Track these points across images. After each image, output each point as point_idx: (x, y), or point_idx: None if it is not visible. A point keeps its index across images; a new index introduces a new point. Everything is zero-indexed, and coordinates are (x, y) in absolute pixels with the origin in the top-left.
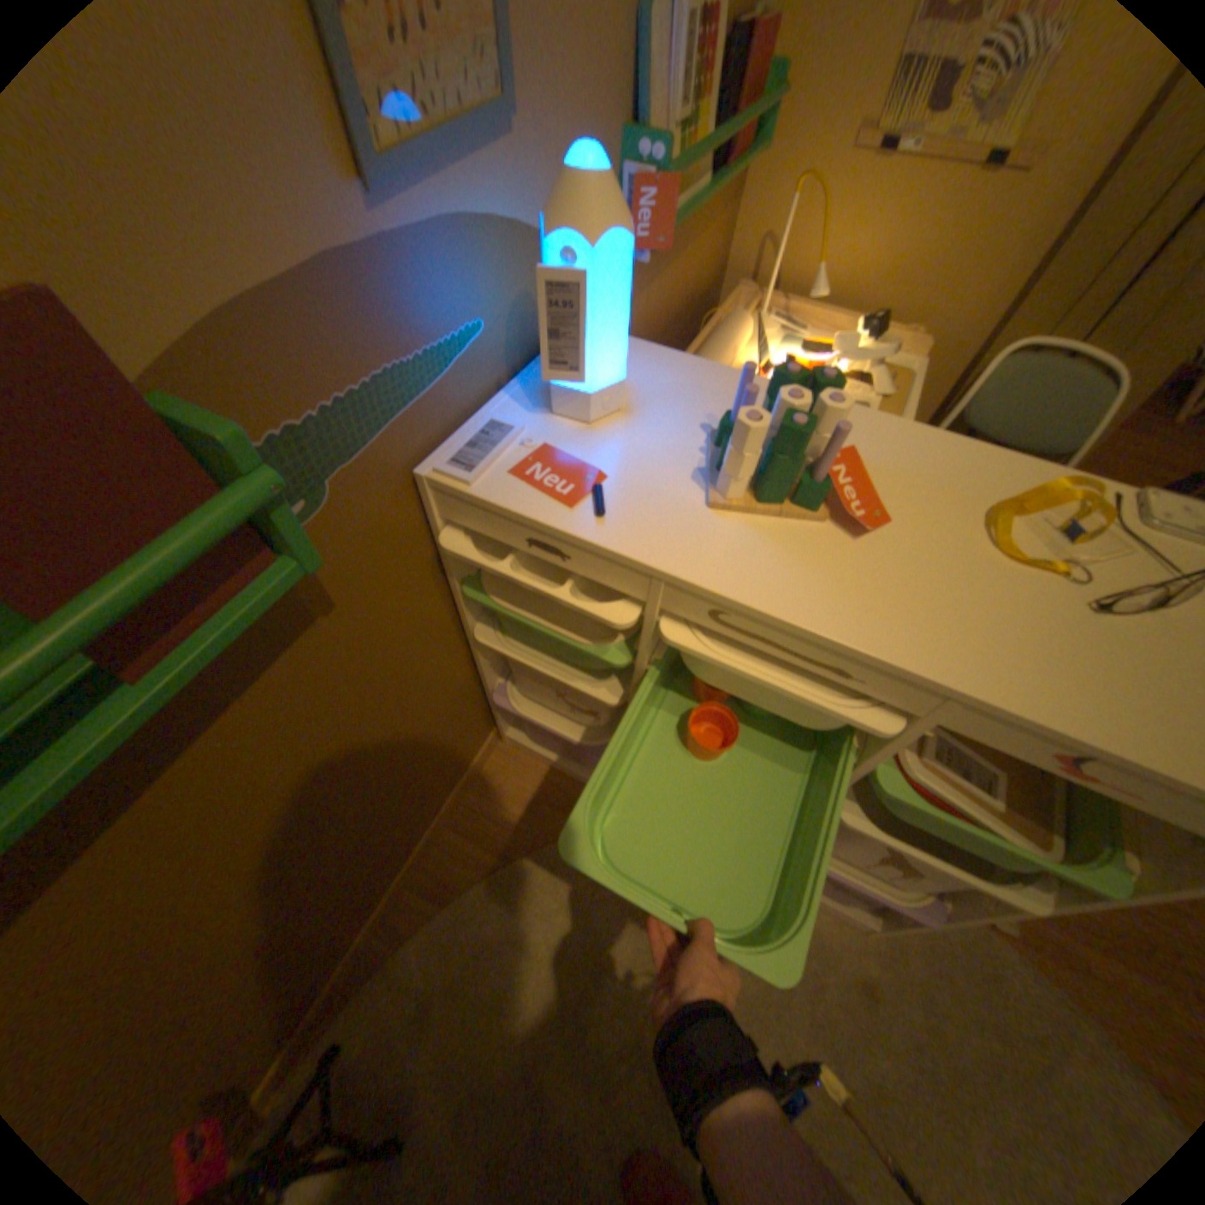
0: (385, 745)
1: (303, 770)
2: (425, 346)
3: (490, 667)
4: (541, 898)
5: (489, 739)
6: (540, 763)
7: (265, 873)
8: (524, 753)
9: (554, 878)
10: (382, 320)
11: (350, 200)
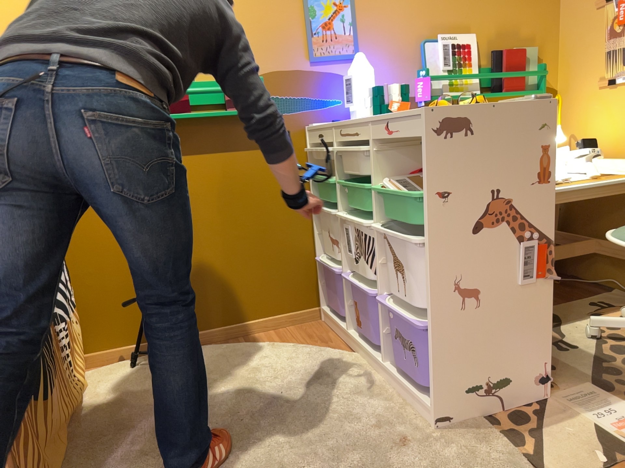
0: (265, 225)
1: (240, 195)
2: (318, 98)
3: (319, 239)
4: (282, 353)
5: (314, 308)
6: (329, 328)
7: (214, 220)
8: (326, 323)
9: (294, 351)
10: (307, 87)
11: (305, 64)
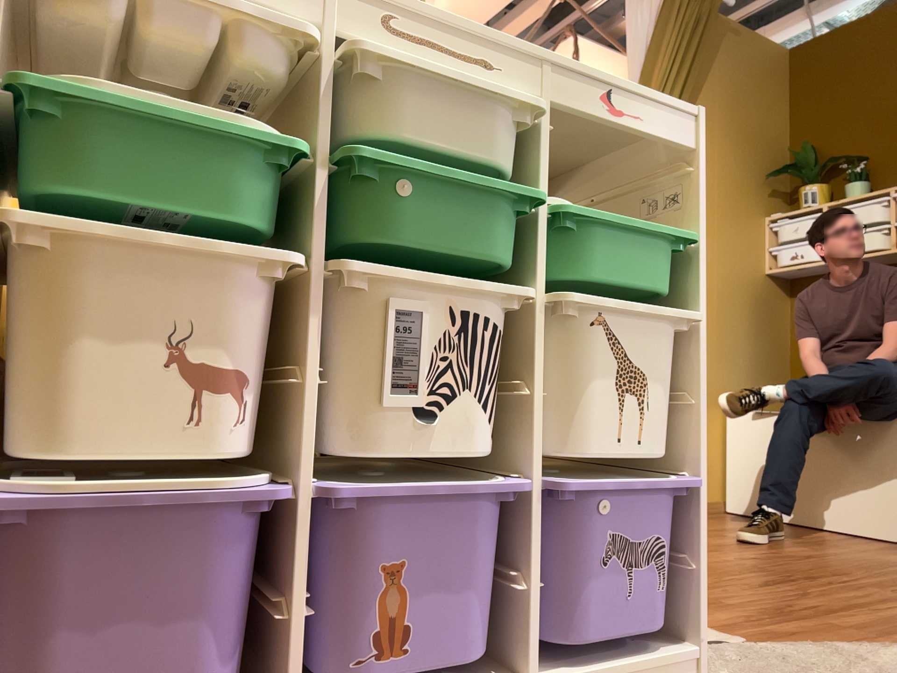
0: None
1: None
2: None
3: None
4: None
5: None
6: None
7: None
8: None
9: None
10: None
11: None
